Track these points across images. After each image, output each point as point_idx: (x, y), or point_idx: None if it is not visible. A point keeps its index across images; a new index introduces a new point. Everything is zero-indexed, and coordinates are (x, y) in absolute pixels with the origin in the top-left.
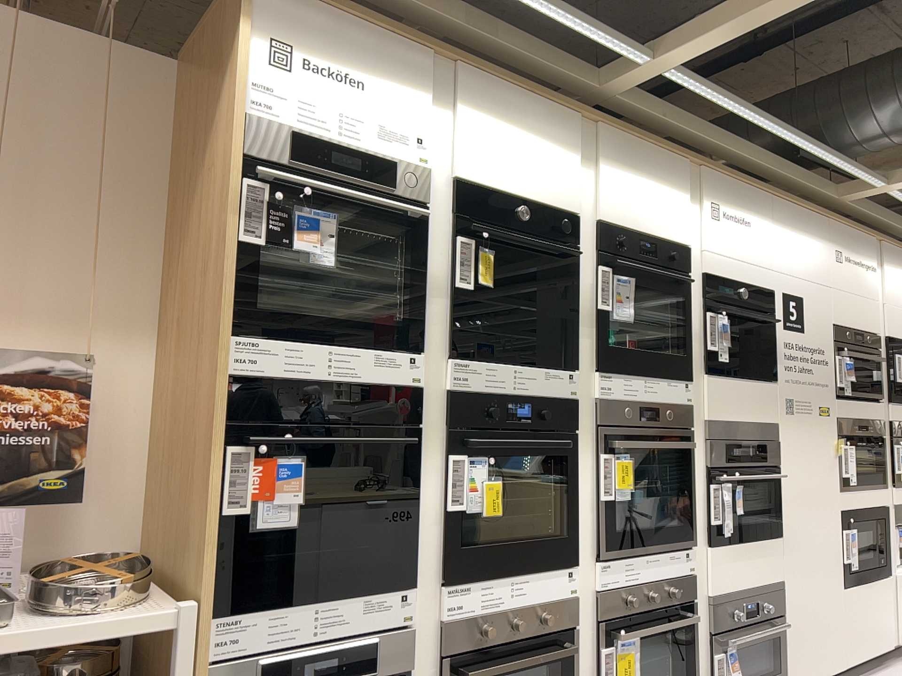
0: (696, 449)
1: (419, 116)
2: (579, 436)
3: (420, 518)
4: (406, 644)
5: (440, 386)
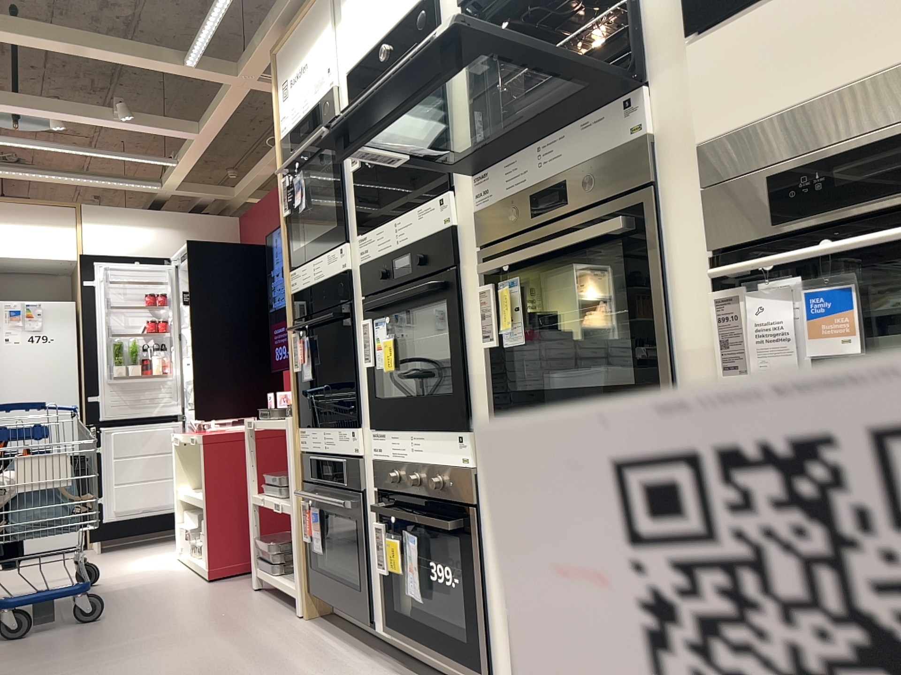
0: (681, 224)
1: (325, 53)
2: (464, 270)
3: (359, 374)
4: (356, 471)
5: (359, 262)
